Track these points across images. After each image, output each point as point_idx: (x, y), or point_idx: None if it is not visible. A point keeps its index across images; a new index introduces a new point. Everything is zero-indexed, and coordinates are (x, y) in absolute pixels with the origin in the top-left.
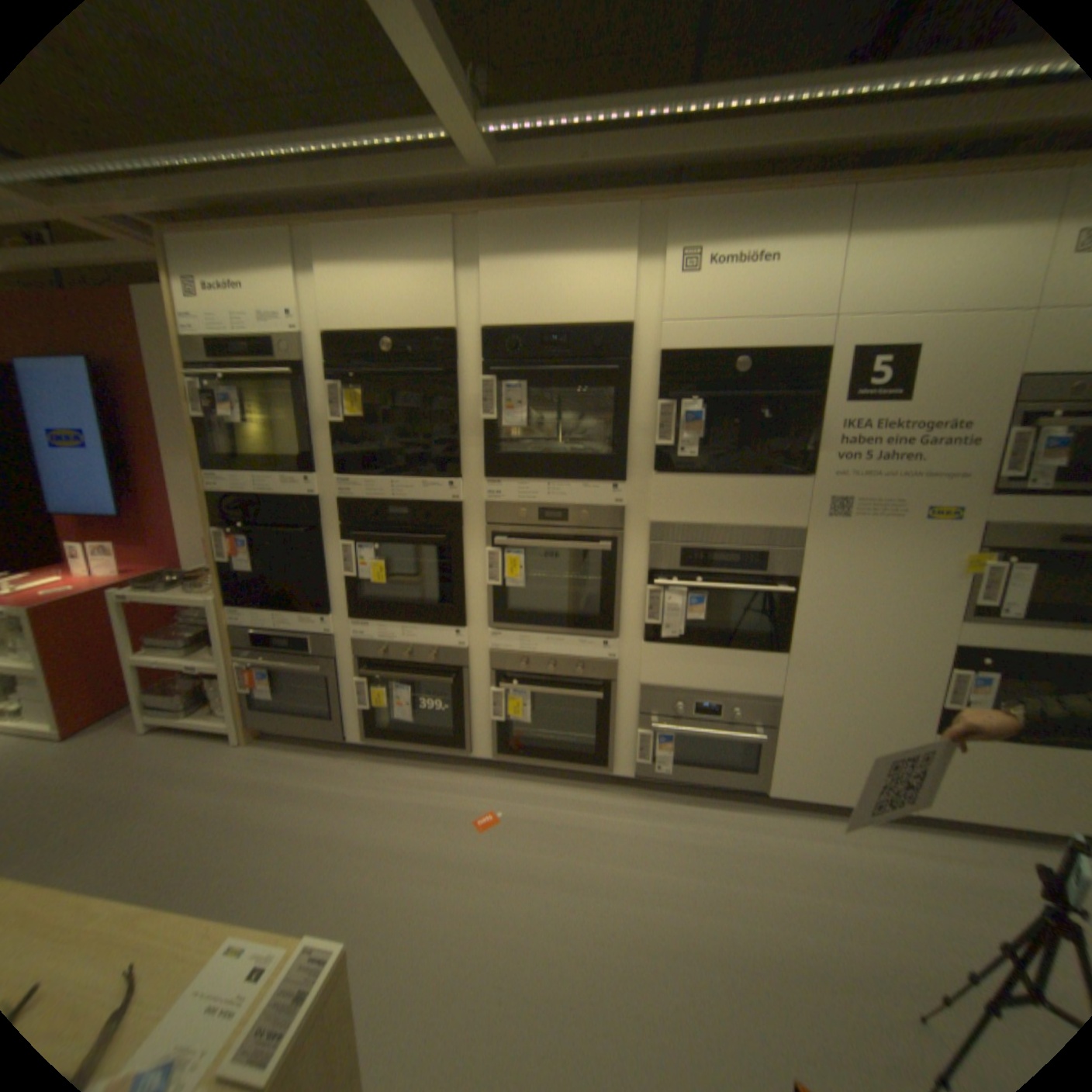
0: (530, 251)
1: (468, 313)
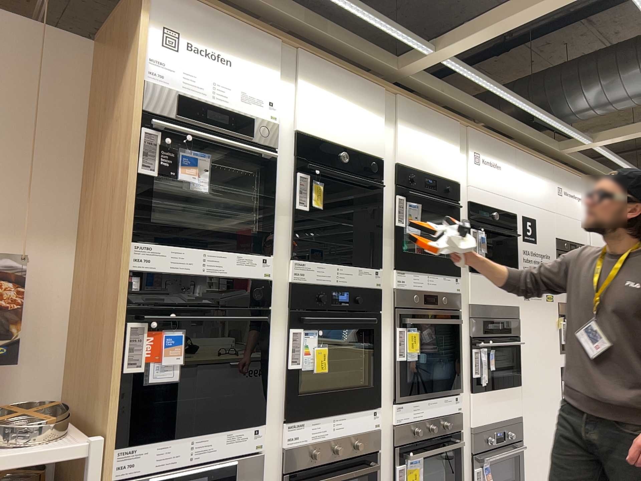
0: (416, 131)
1: (385, 154)
